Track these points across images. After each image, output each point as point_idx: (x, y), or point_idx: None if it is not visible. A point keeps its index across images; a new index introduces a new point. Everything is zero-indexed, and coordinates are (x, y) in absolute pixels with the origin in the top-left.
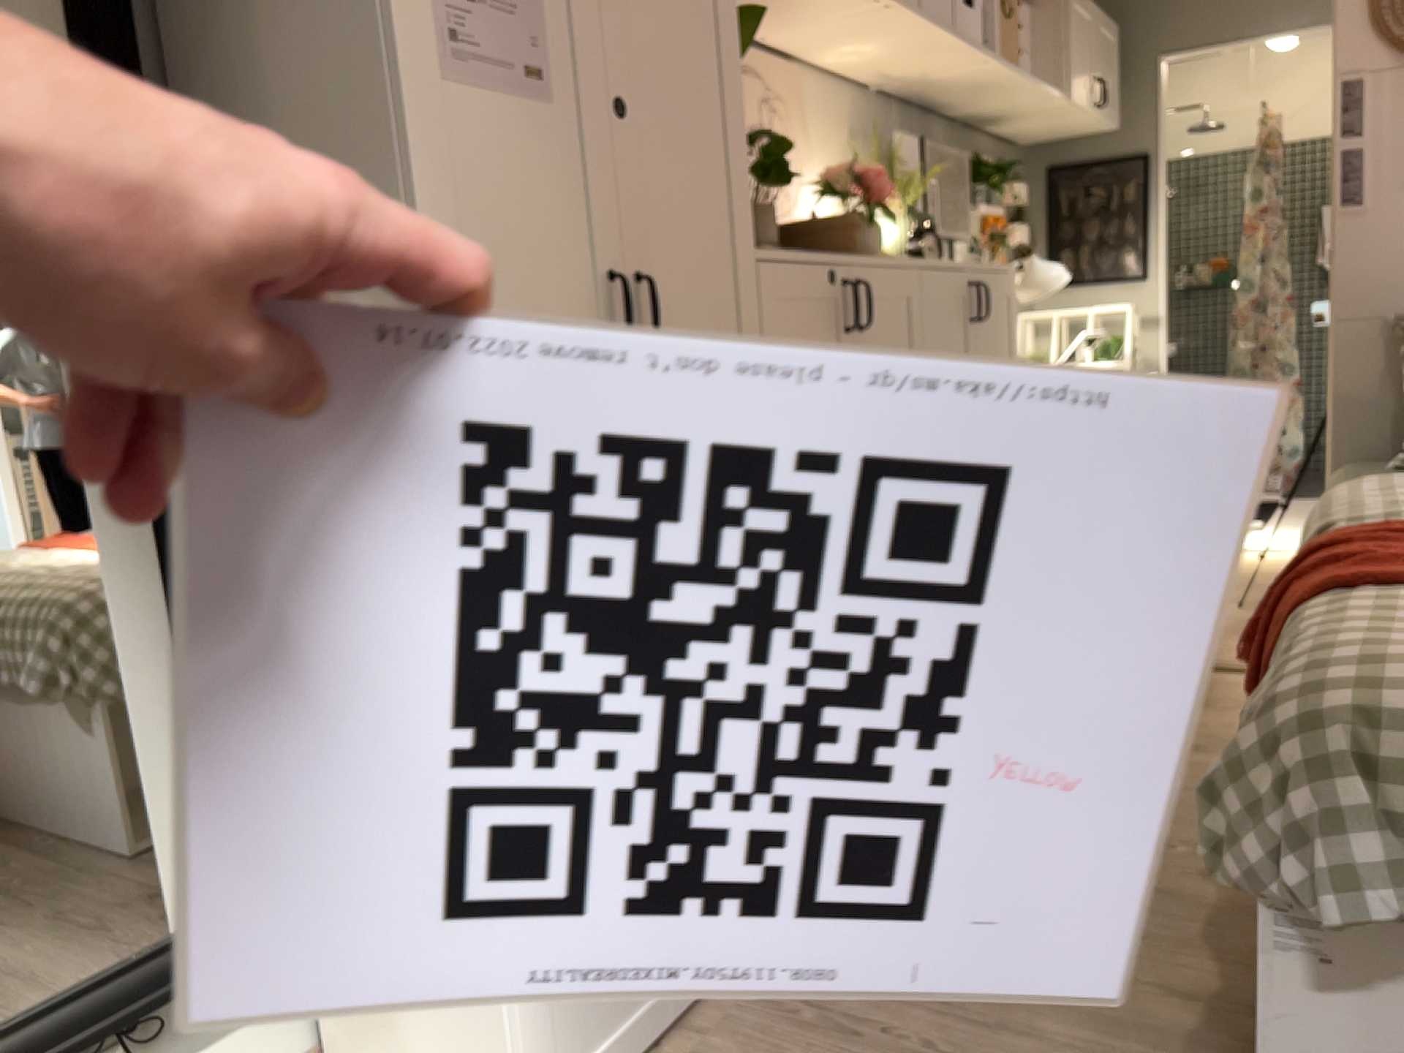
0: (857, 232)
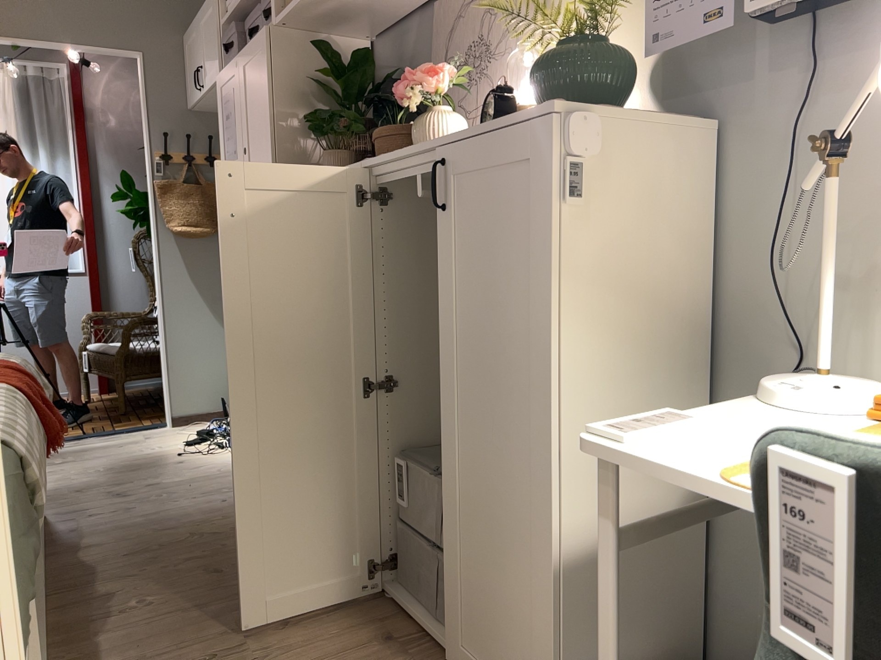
0: (414, 134)
